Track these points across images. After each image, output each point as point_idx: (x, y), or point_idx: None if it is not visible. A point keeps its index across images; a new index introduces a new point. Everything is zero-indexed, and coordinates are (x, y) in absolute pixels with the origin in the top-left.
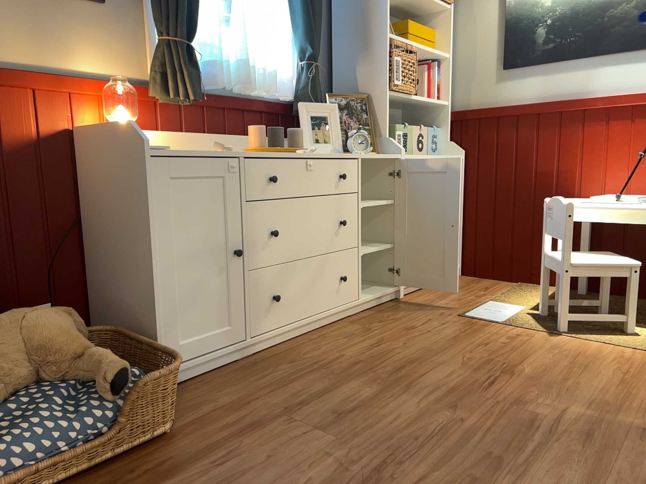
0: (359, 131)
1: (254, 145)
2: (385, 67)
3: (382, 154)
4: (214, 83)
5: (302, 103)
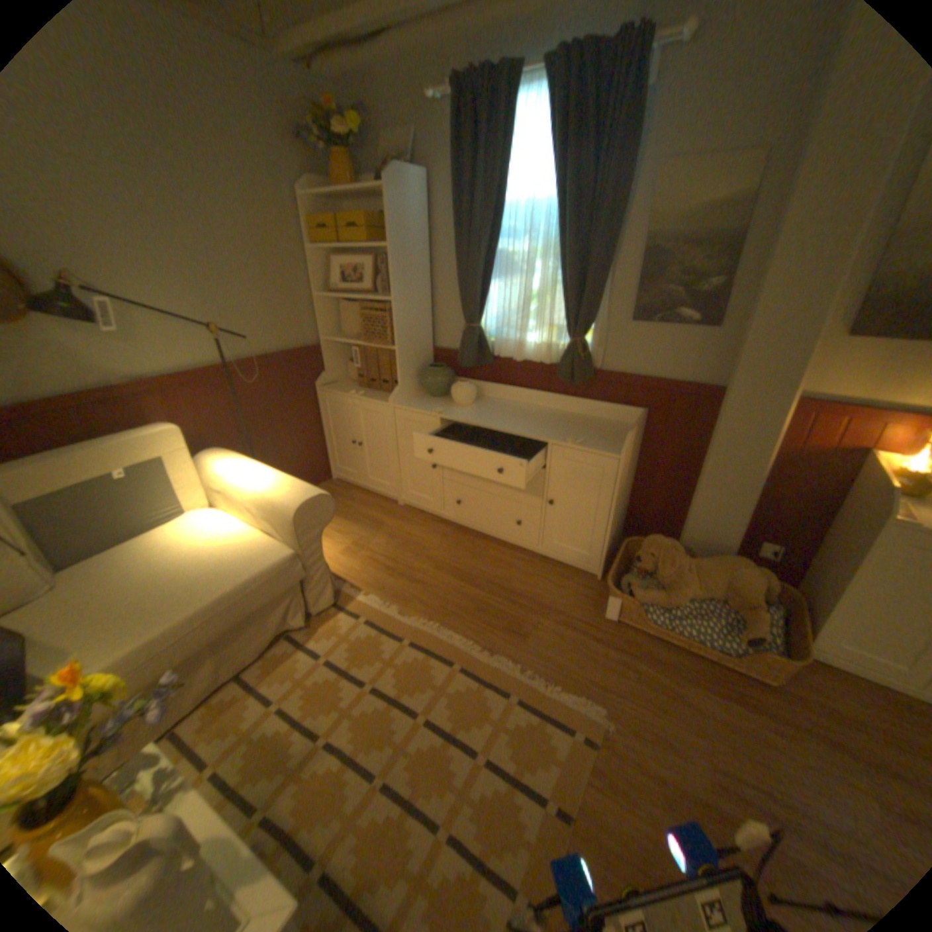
0: None
1: None
2: None
3: None
4: None
5: None
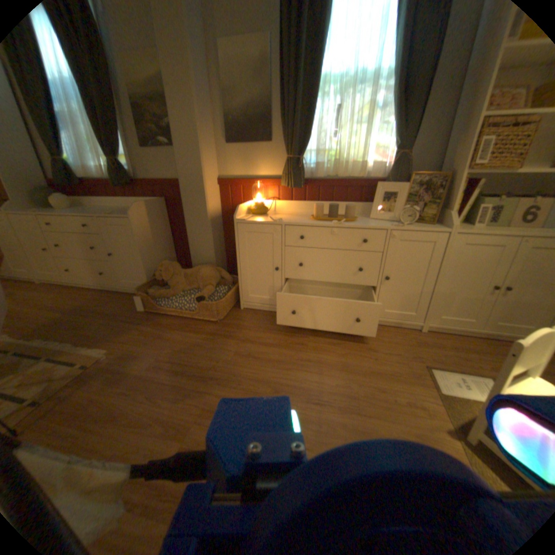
0: (423, 205)
1: (315, 214)
2: (471, 148)
3: (445, 225)
4: (317, 175)
5: (388, 181)
